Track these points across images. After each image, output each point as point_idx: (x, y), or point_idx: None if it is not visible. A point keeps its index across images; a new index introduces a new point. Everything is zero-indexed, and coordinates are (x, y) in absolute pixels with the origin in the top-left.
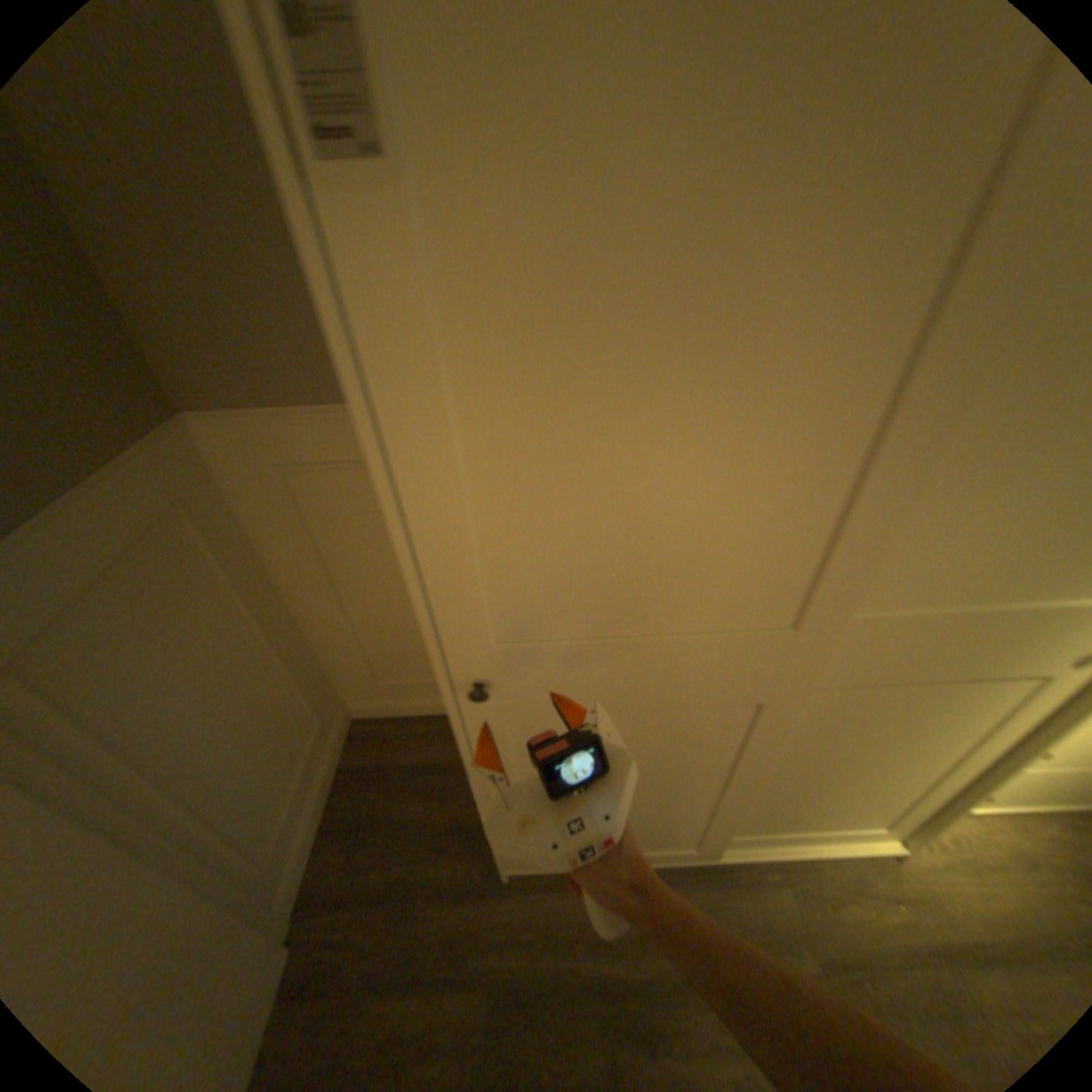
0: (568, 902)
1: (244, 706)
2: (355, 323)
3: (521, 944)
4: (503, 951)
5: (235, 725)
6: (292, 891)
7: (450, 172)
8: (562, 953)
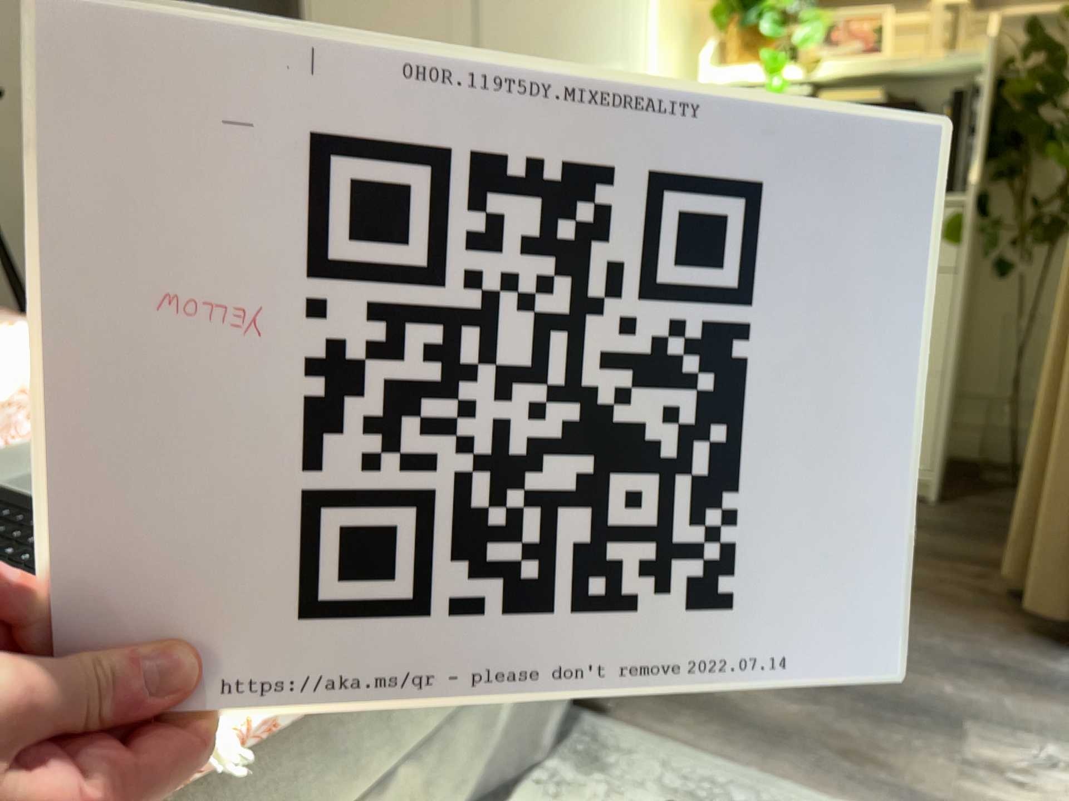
0: None
1: None
2: None
3: None
4: None
5: None
6: None
7: None
8: None
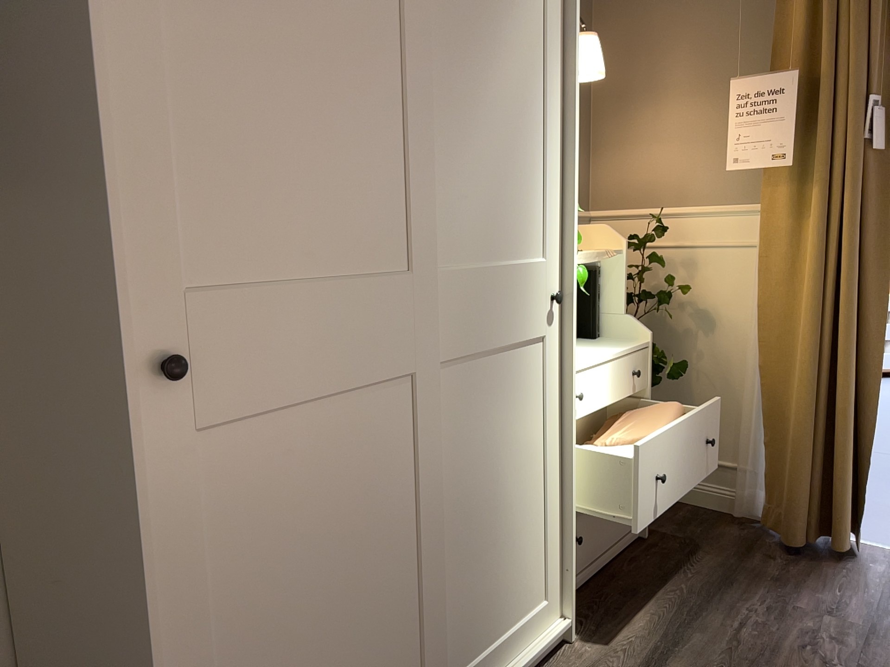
0: None
1: None
2: None
3: None
4: None
5: None
6: None
7: None
8: None
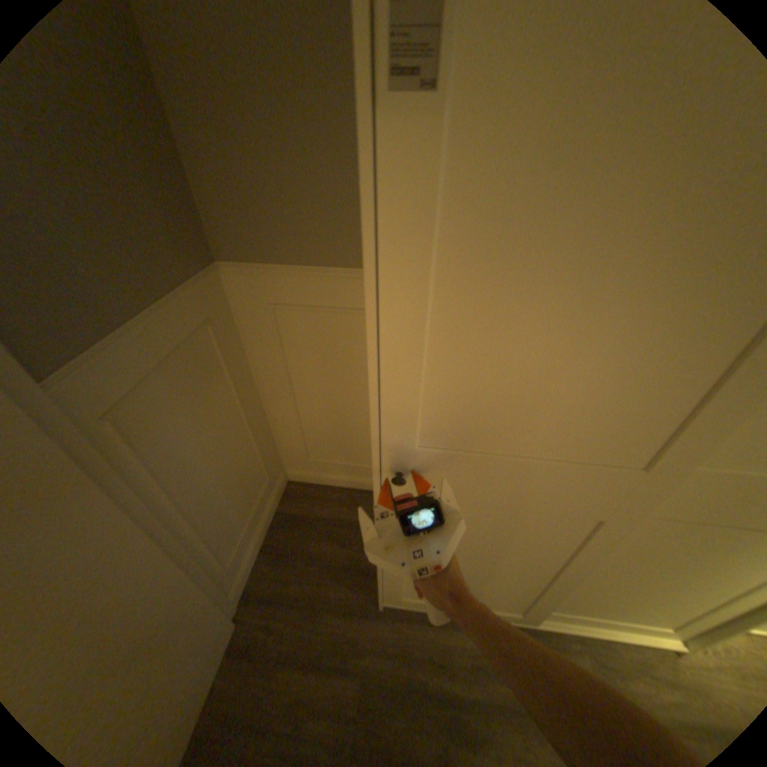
0: (423, 633)
1: (228, 461)
2: (381, 209)
3: (387, 655)
4: (375, 657)
5: (221, 472)
6: (240, 588)
7: (478, 104)
8: (415, 667)
